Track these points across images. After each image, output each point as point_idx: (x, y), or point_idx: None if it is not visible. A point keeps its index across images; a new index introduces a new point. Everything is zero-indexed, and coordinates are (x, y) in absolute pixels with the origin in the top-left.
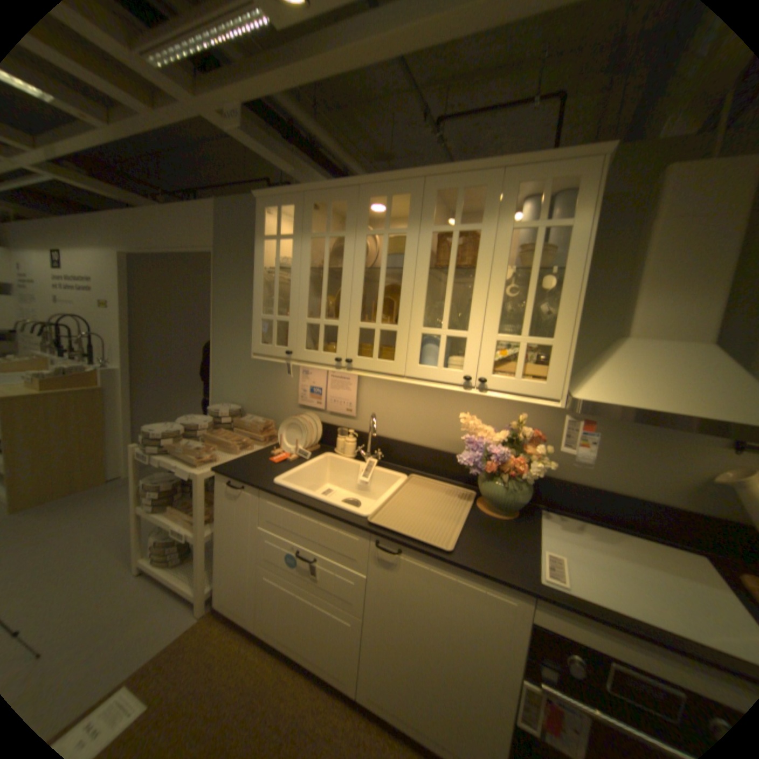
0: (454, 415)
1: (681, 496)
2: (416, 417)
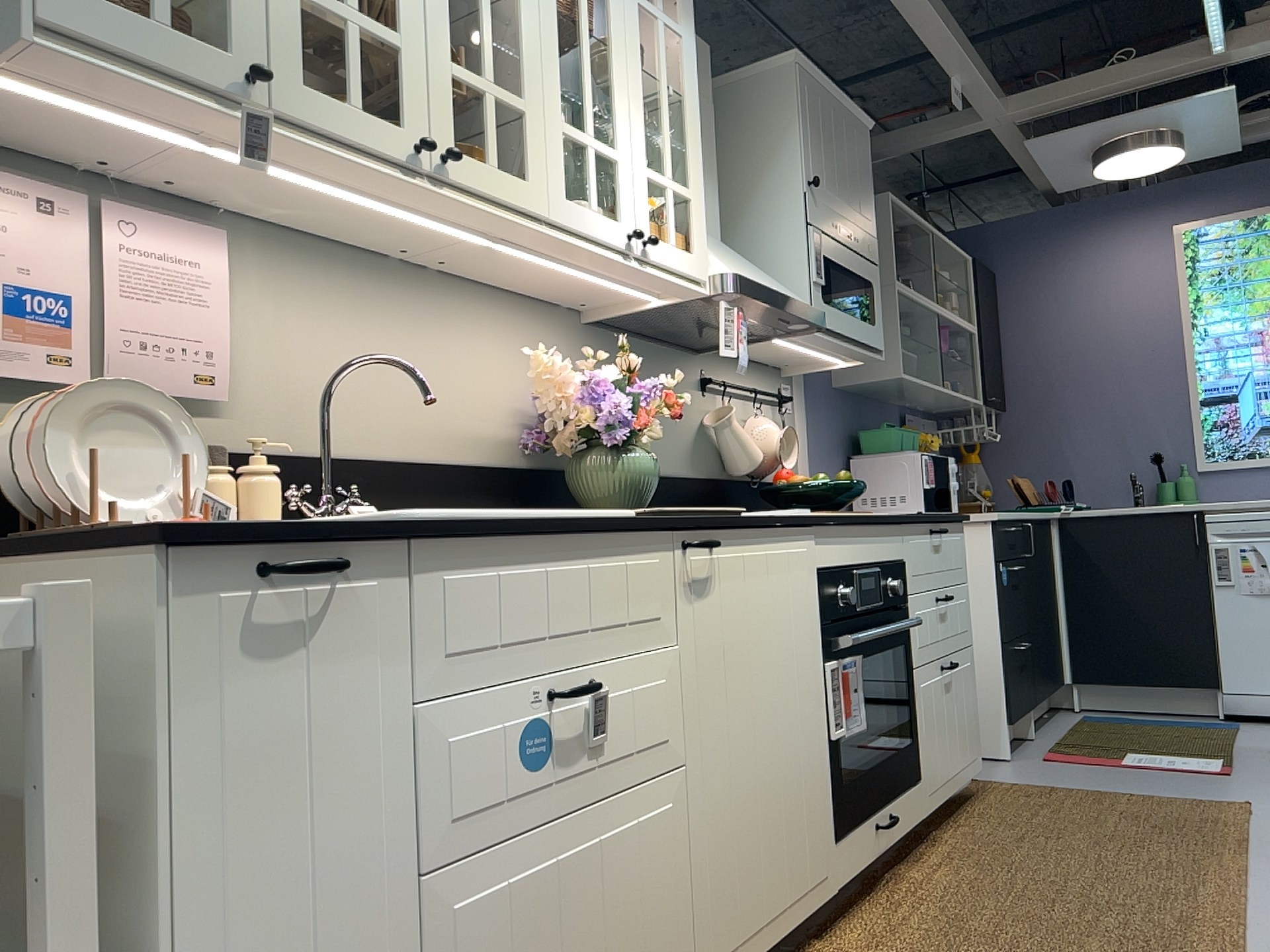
0: (461, 375)
1: (689, 460)
2: (391, 387)
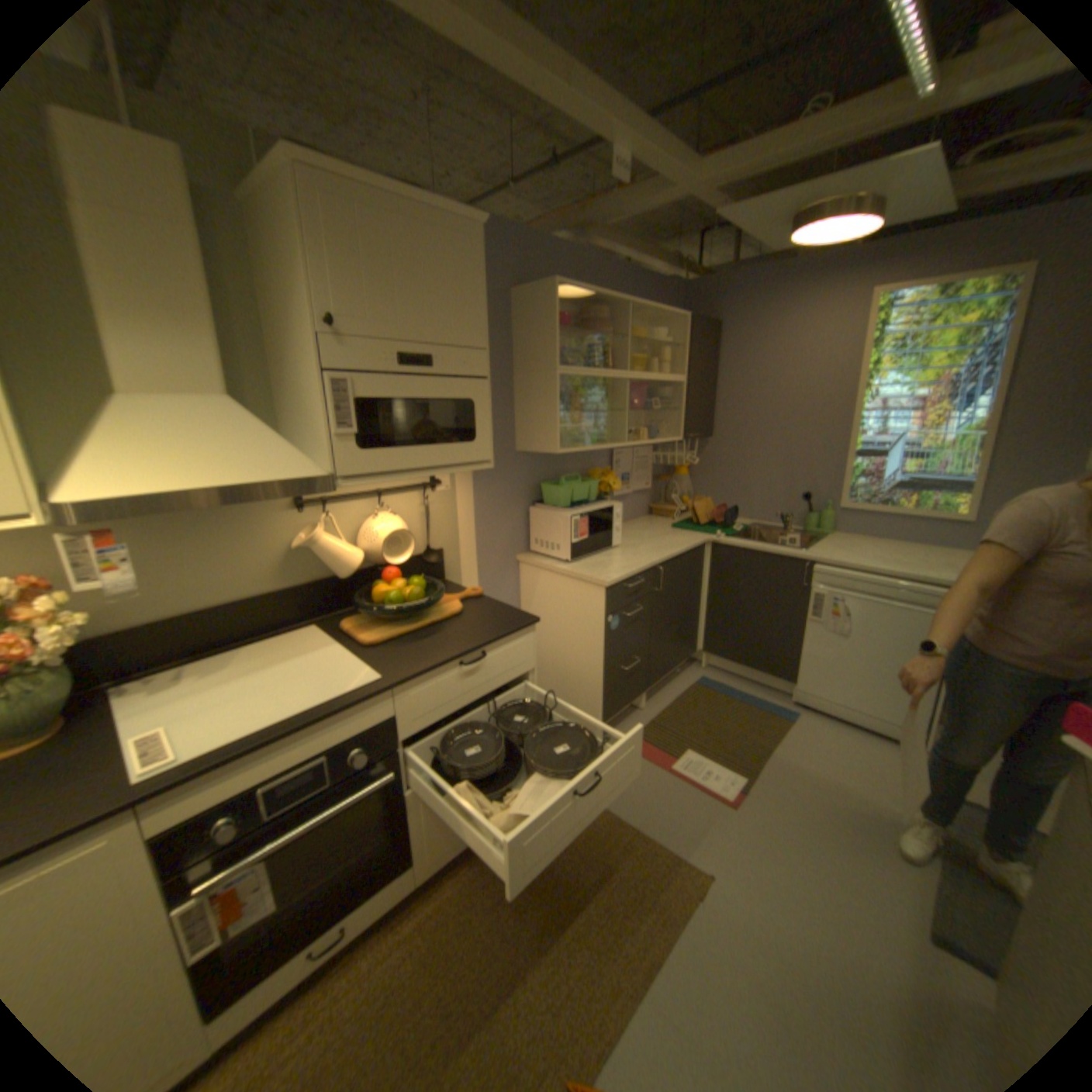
0: None
1: (271, 577)
2: None
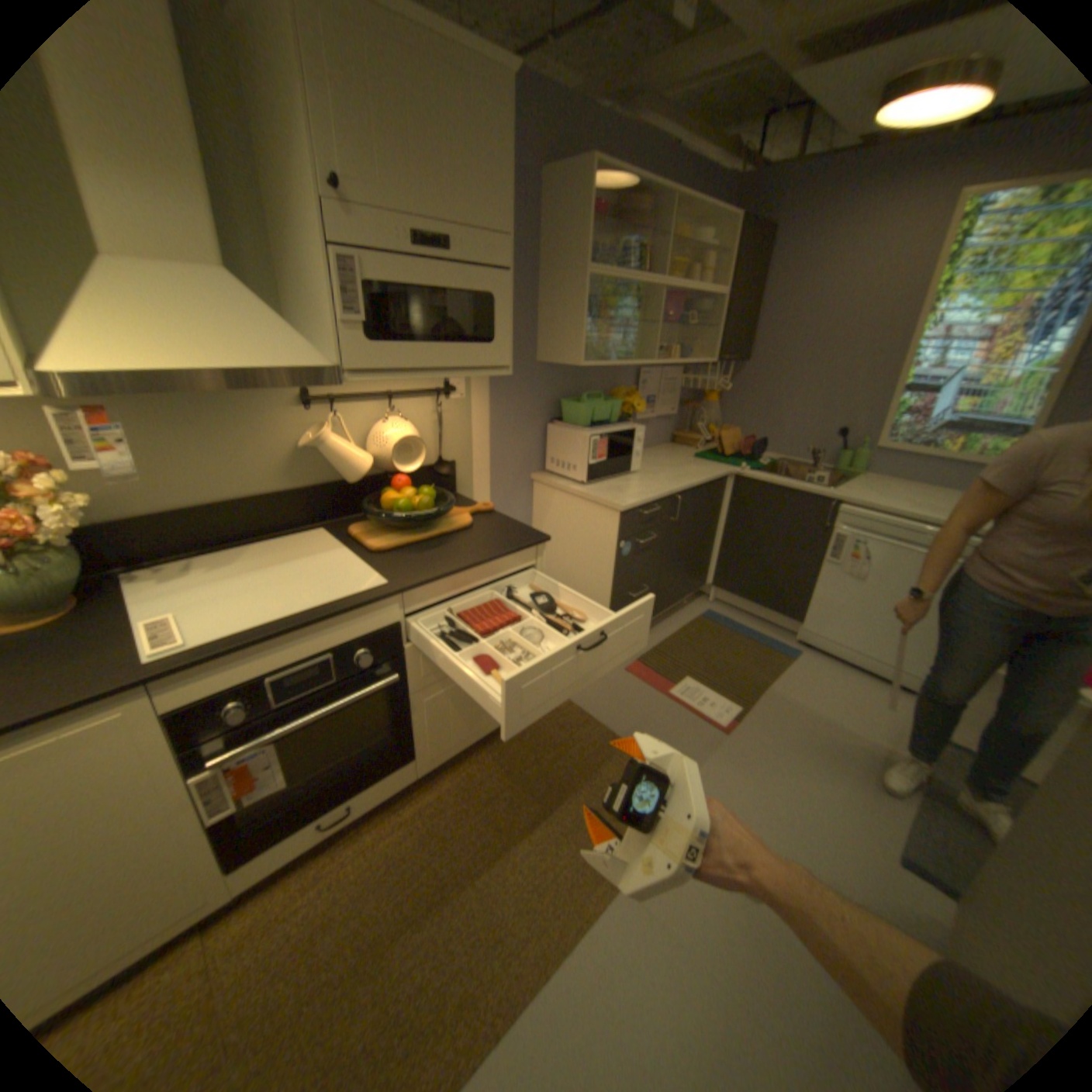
0: None
1: (279, 476)
2: None
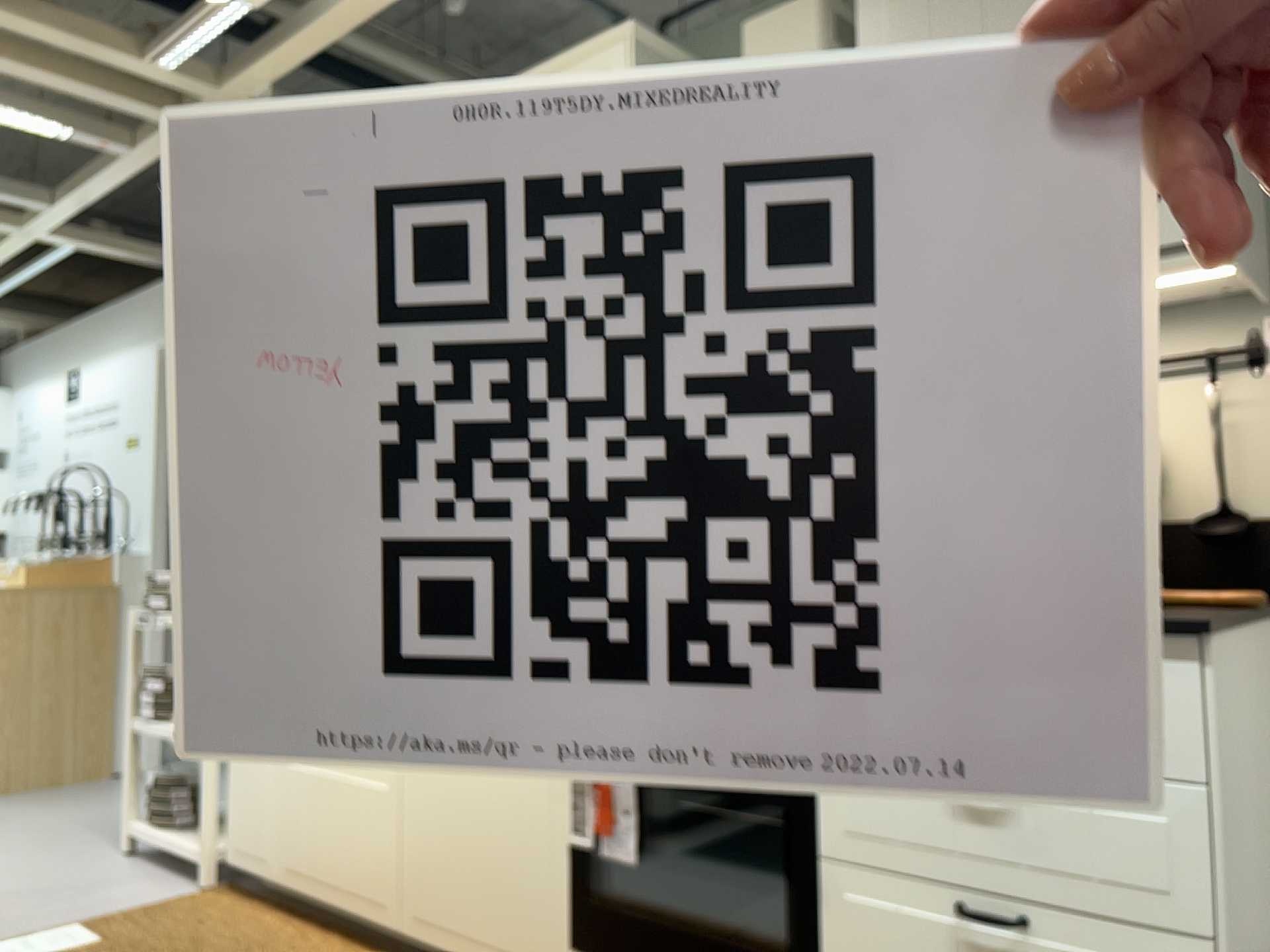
0: None
1: None
2: None
